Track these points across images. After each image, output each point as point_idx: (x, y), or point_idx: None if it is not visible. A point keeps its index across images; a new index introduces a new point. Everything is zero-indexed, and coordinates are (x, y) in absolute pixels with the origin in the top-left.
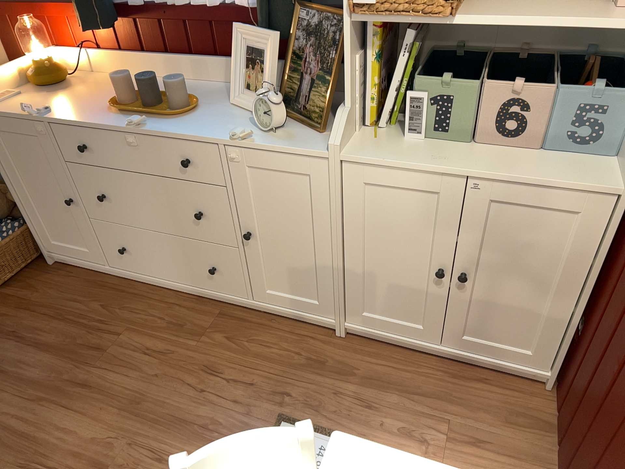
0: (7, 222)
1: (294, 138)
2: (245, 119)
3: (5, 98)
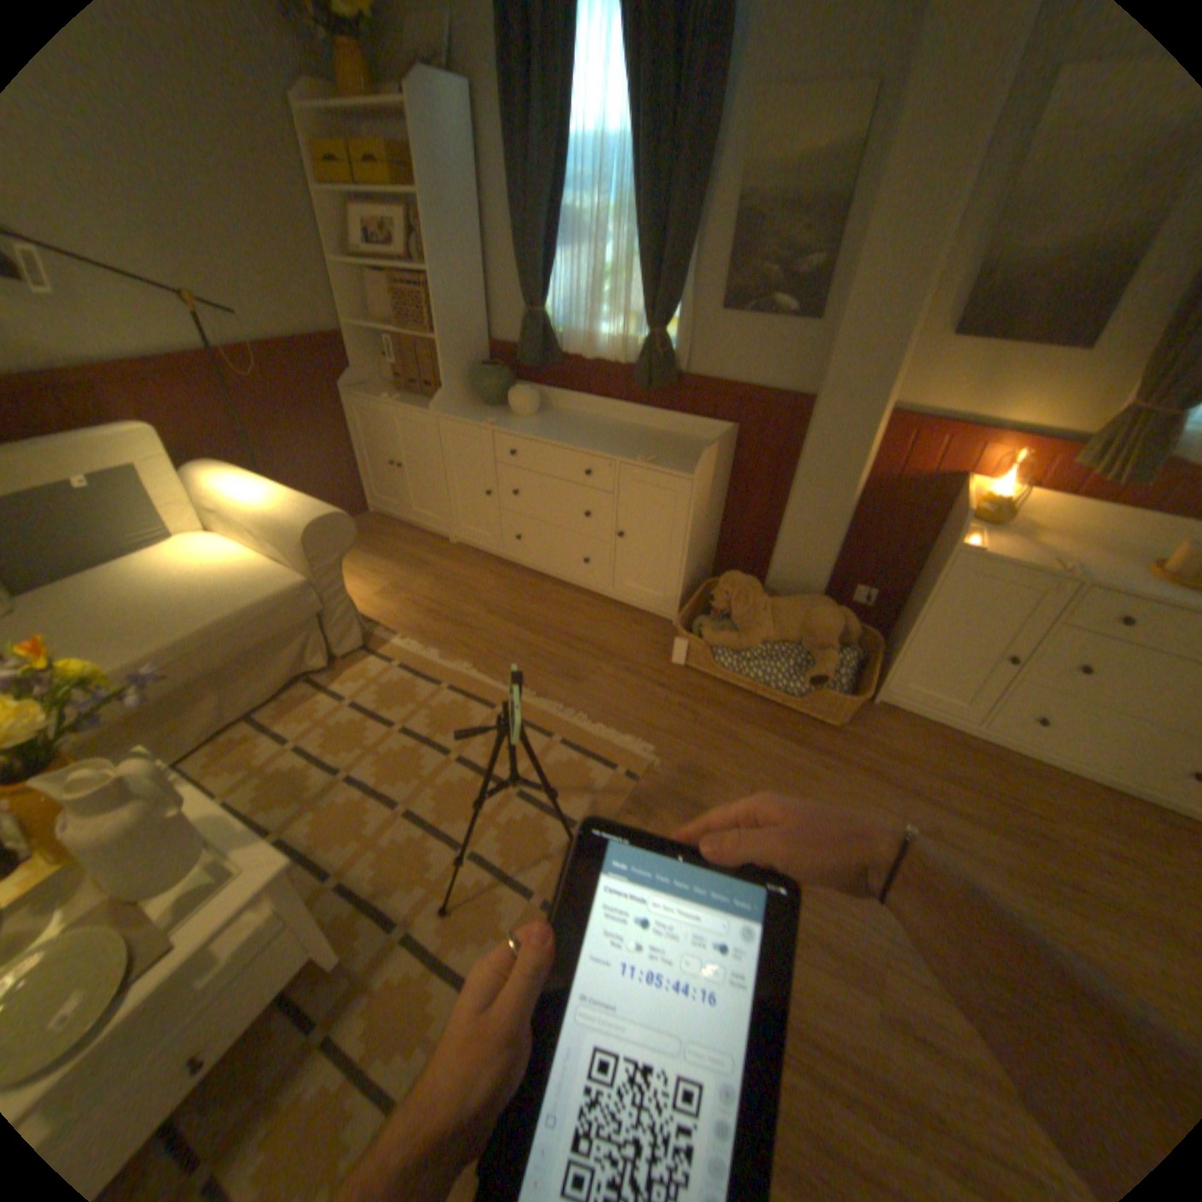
0: (843, 651)
1: None
2: None
3: (983, 538)
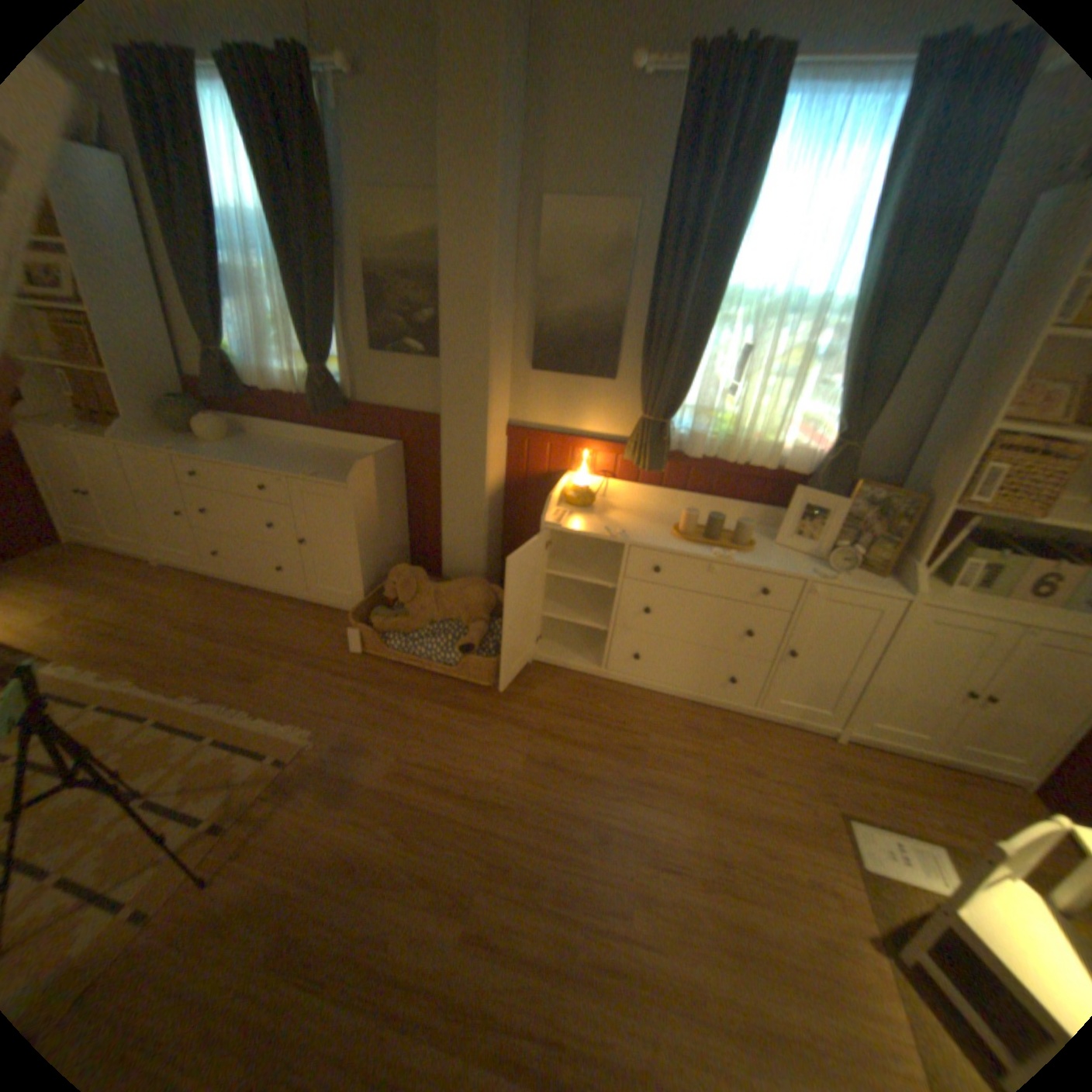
0: (496, 622)
1: (869, 584)
2: (805, 562)
3: (564, 518)
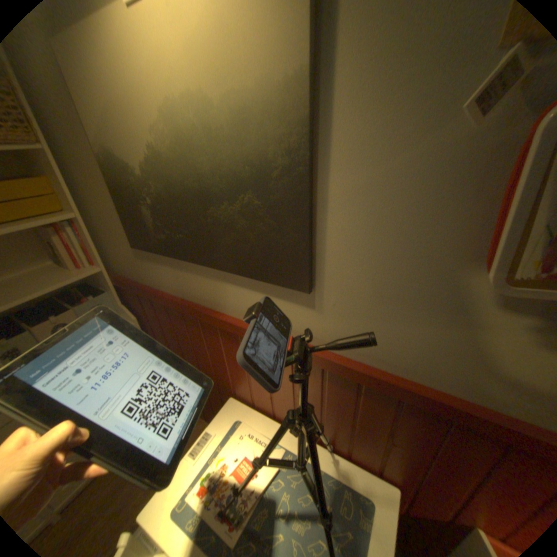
0: None
1: None
2: None
3: None
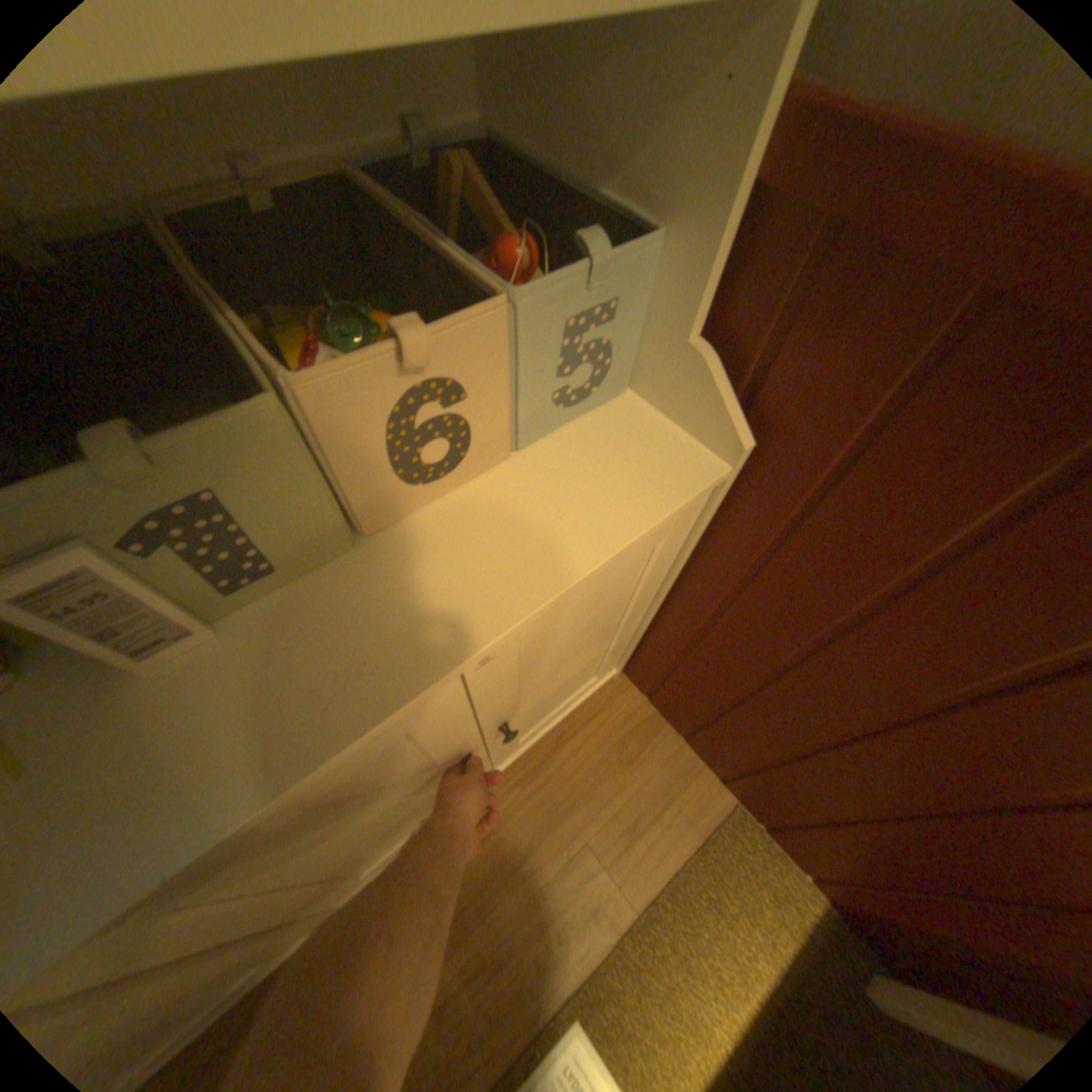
0: None
1: None
2: None
3: None
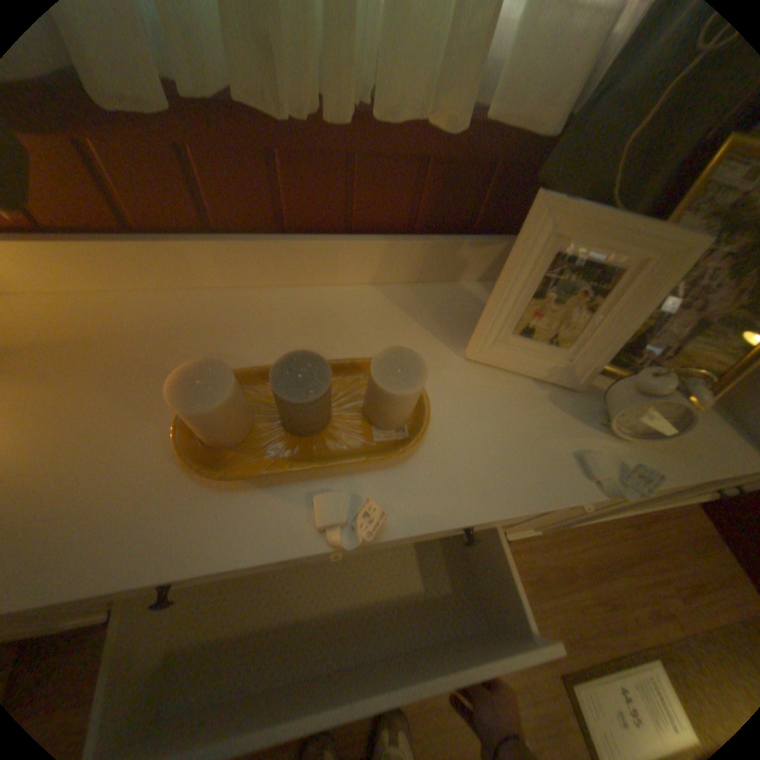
0: None
1: (688, 446)
2: (547, 407)
3: None
